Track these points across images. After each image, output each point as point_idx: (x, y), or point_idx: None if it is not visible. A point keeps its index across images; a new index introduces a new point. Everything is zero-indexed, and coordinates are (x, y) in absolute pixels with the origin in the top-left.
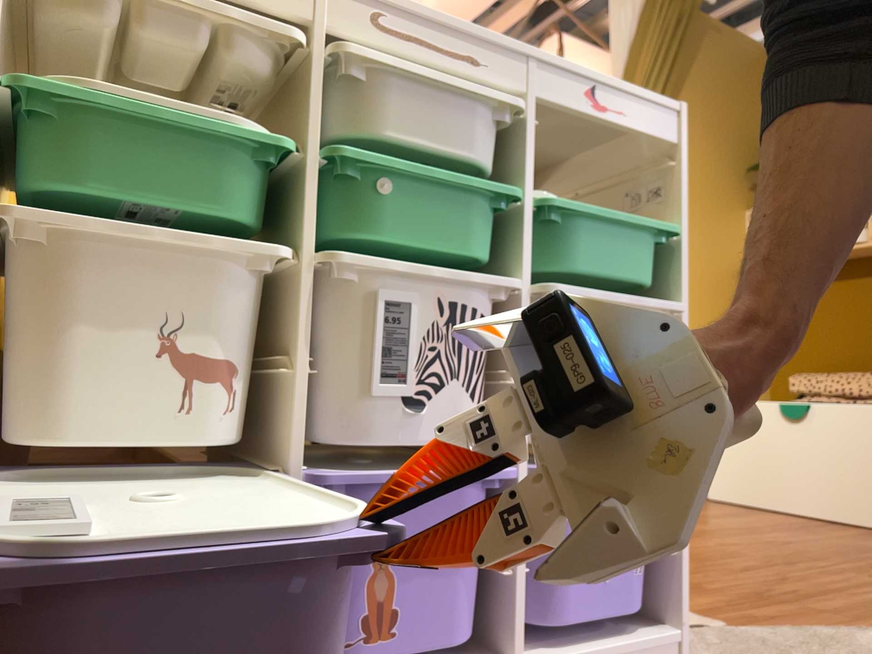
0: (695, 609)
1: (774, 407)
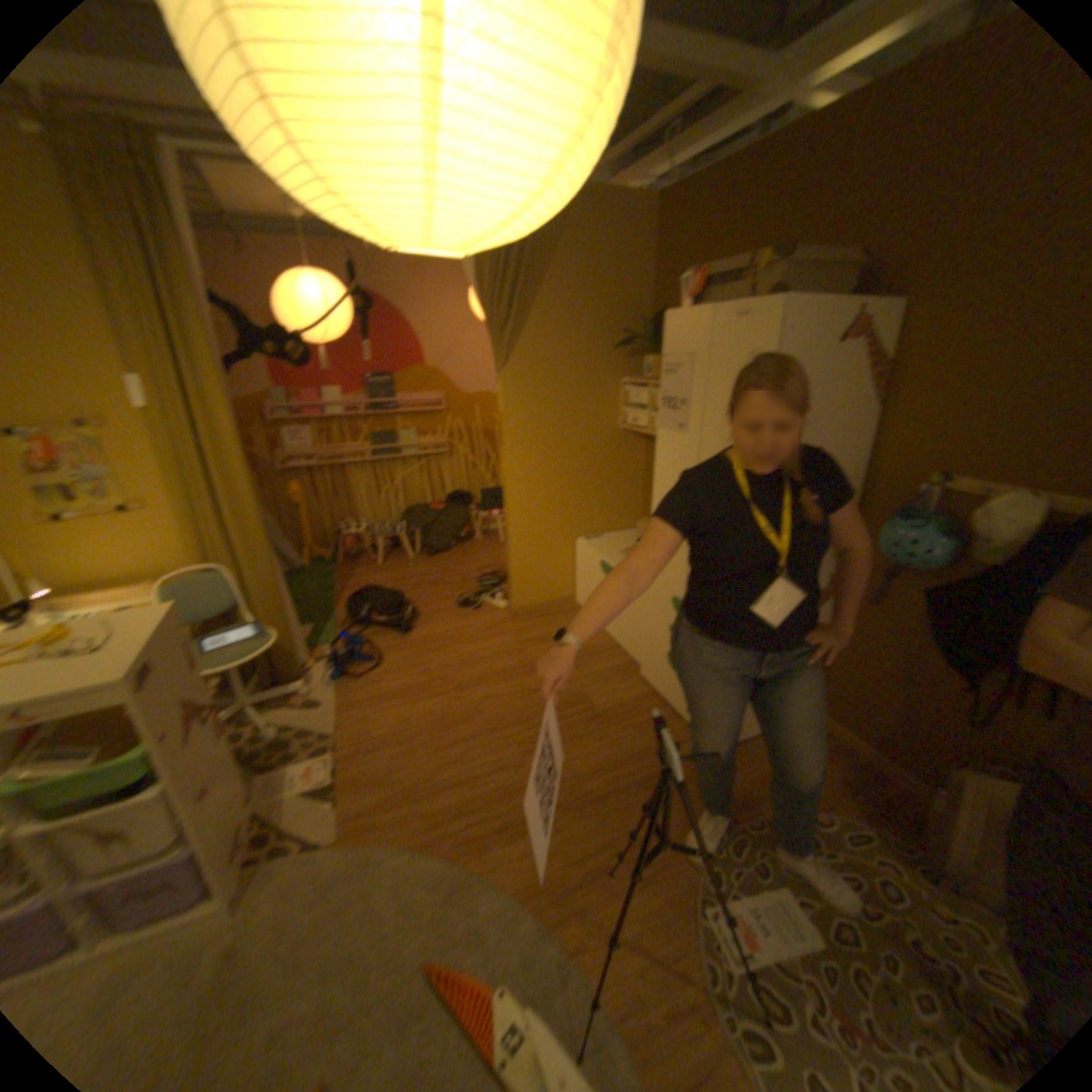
0: (339, 825)
1: (598, 566)
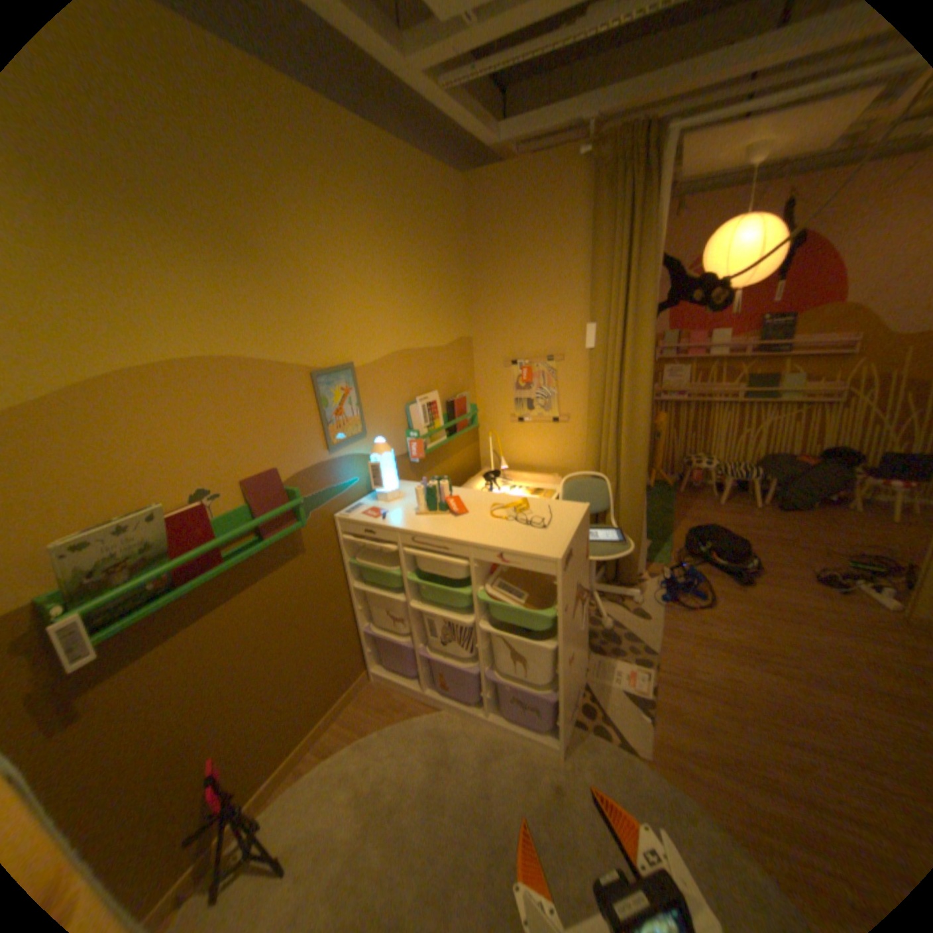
0: (659, 746)
1: None
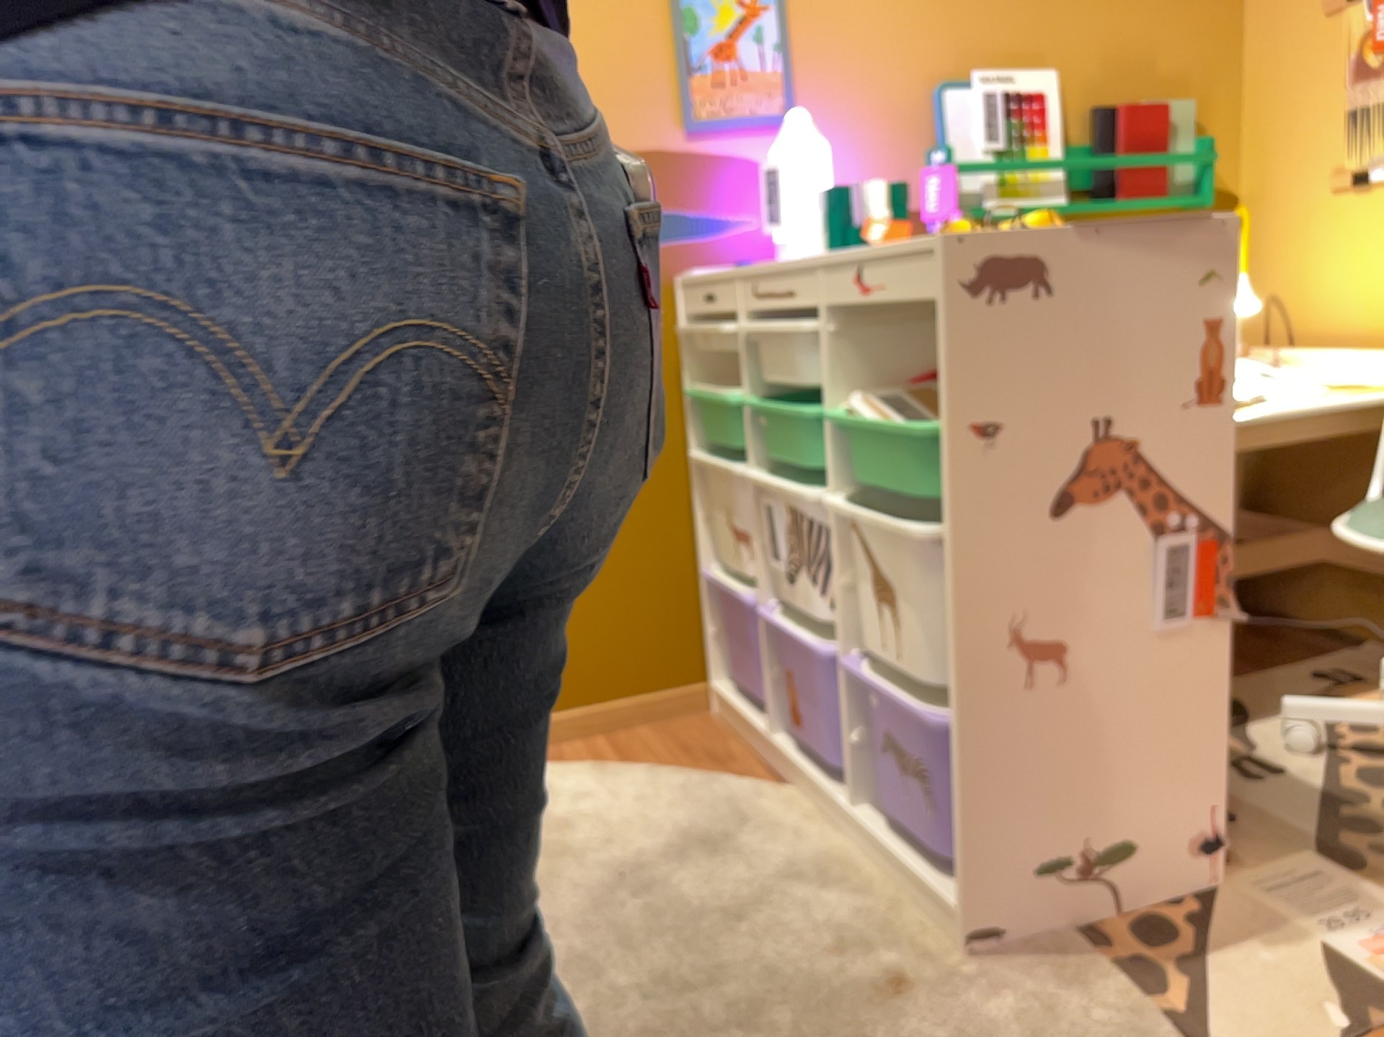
0: None
1: None
